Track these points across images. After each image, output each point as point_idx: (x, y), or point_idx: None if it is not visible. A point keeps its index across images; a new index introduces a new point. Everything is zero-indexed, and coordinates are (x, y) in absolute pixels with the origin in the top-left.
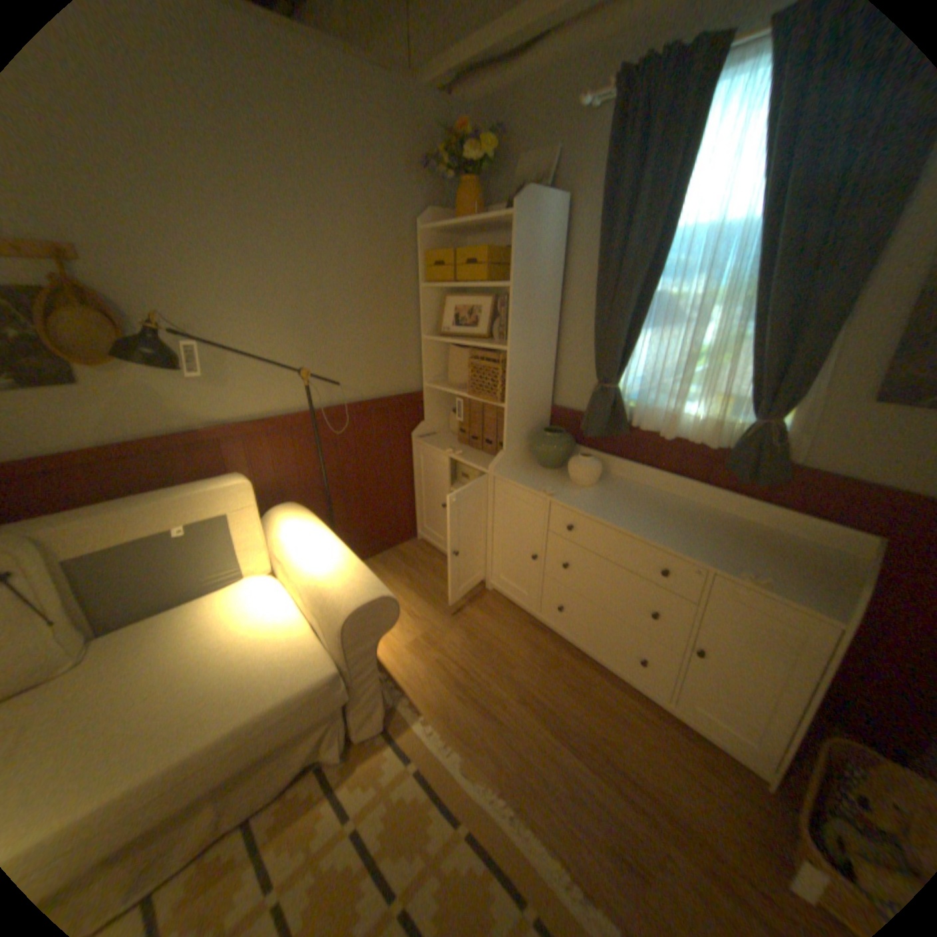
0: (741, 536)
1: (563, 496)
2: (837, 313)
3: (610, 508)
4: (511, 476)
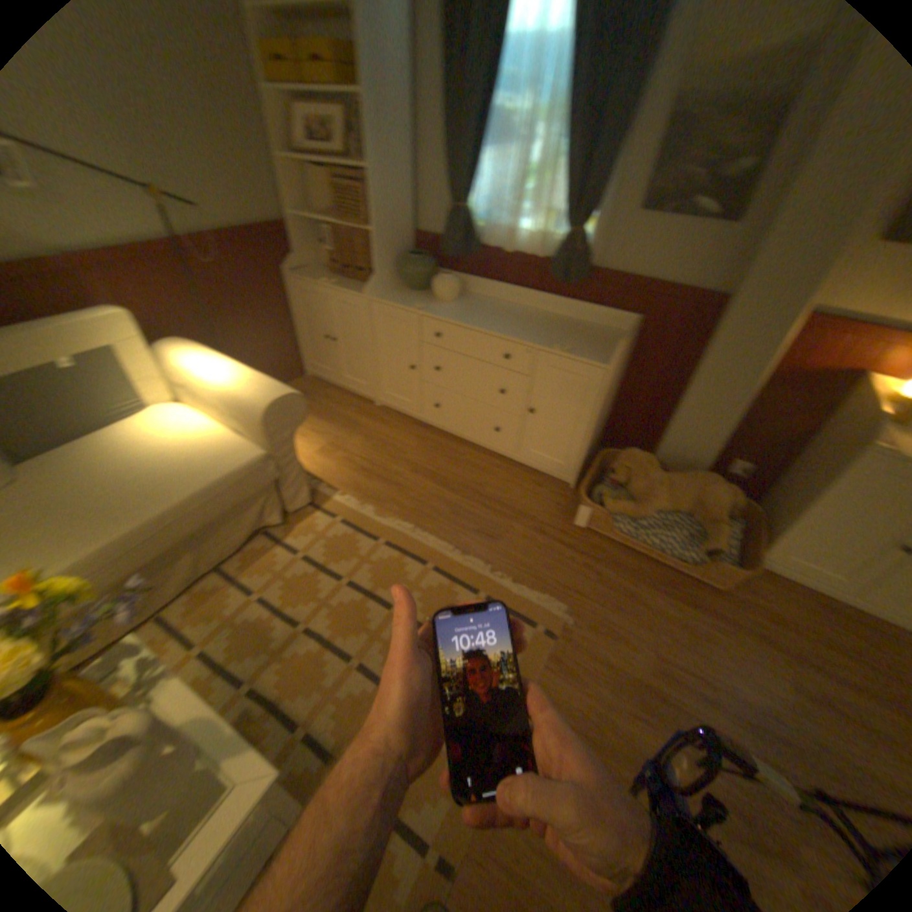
0: (559, 327)
1: (432, 310)
2: (619, 131)
3: (469, 316)
4: (387, 298)
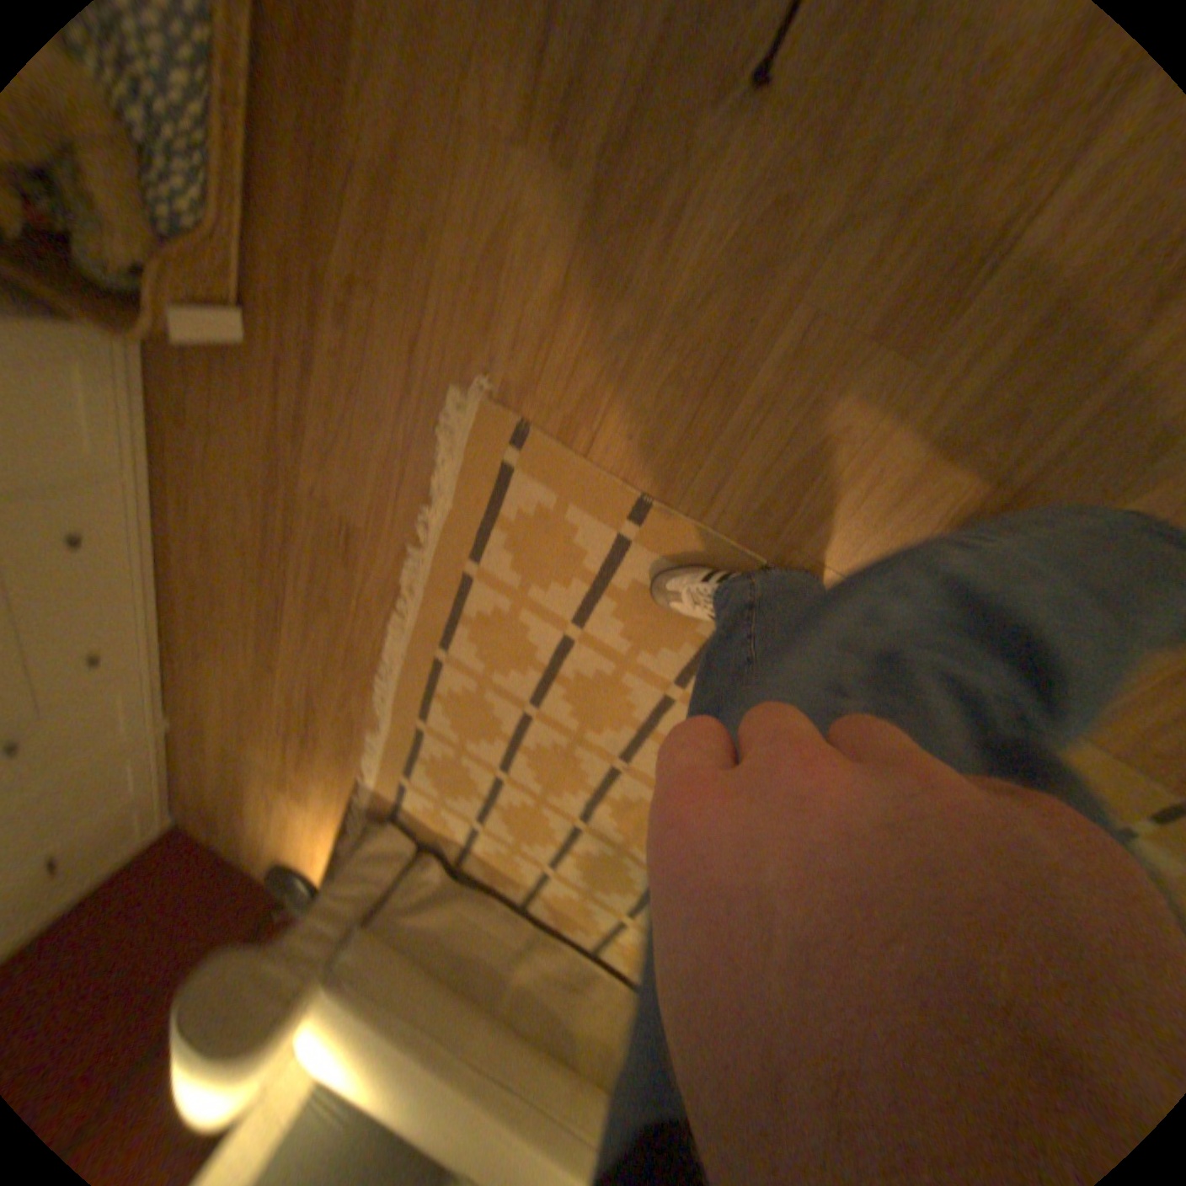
0: None
1: None
2: None
3: None
4: None
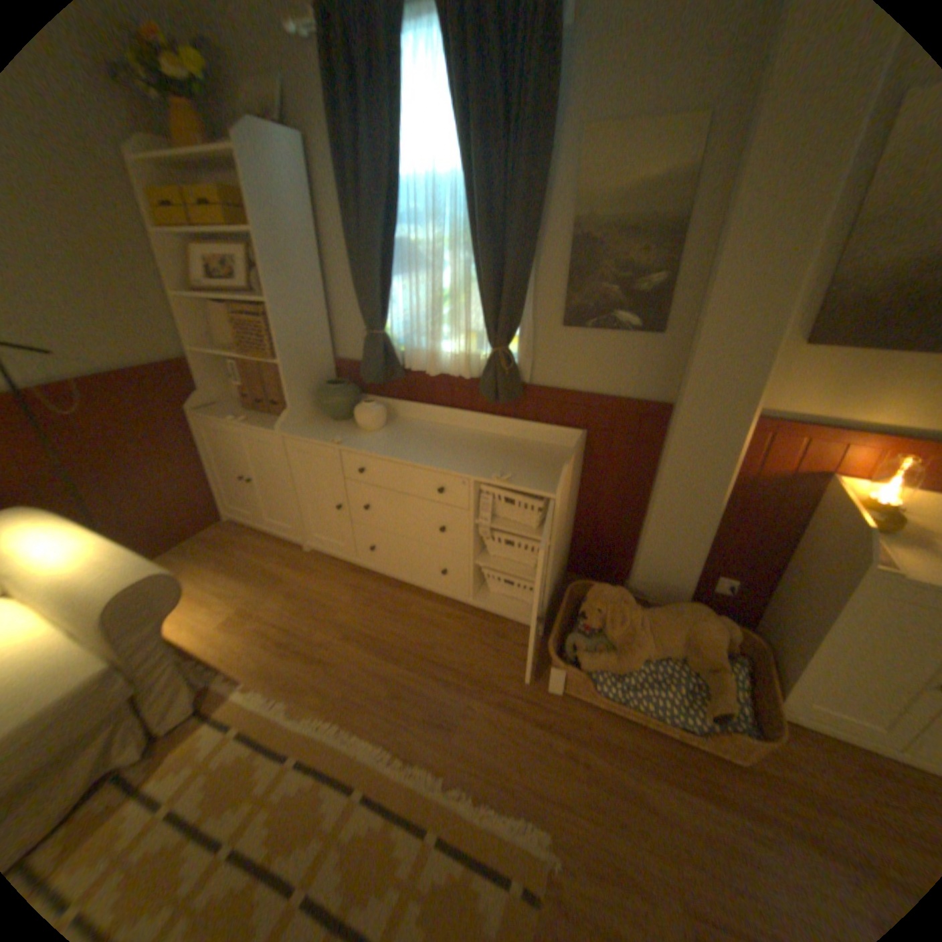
0: (497, 448)
1: (351, 442)
2: (523, 254)
3: (394, 445)
4: (301, 432)
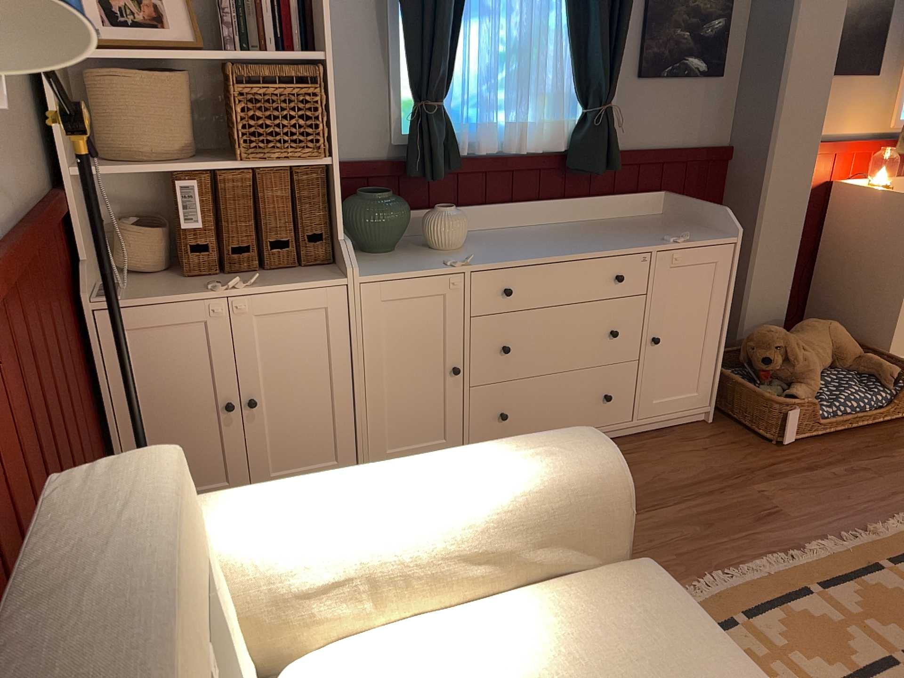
0: (609, 228)
1: (472, 260)
2: None
3: (521, 250)
4: (381, 271)
